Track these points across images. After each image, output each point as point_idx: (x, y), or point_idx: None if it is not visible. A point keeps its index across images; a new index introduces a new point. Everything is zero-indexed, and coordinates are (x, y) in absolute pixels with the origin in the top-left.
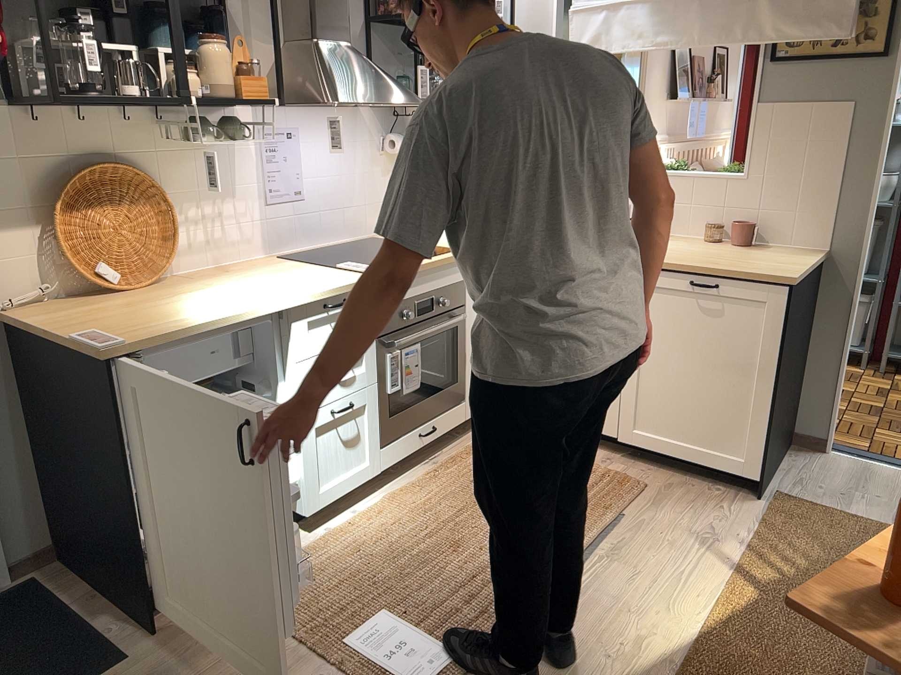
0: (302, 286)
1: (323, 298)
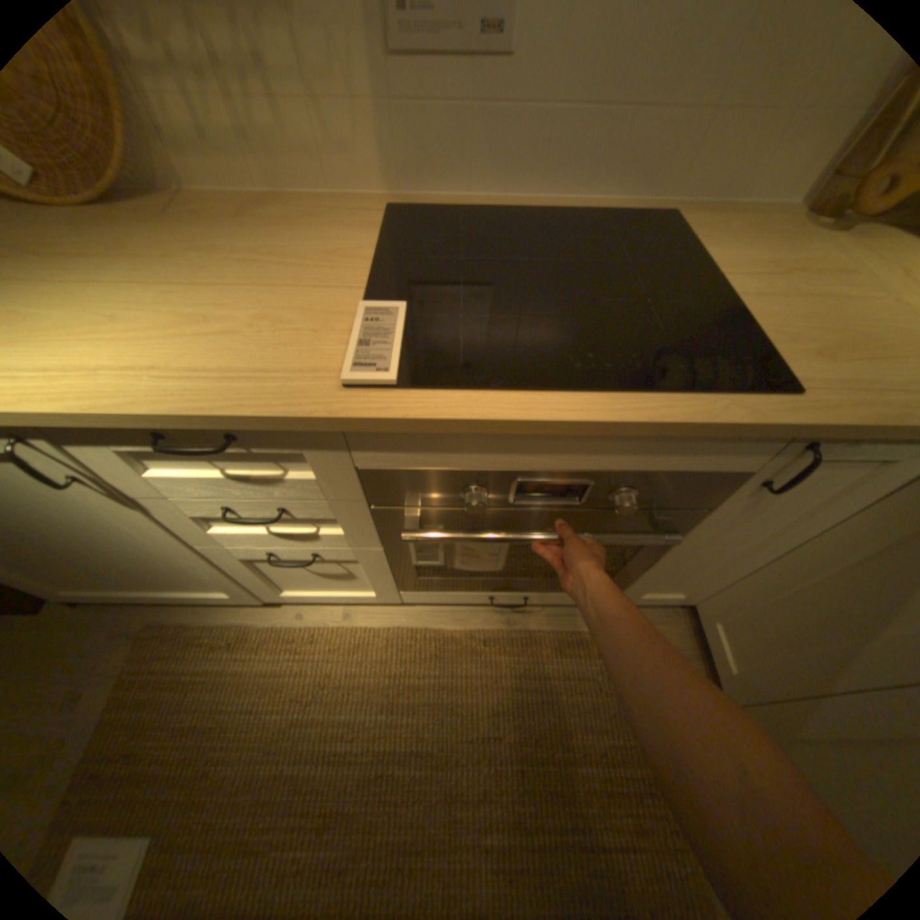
0: (145, 353)
1: (132, 423)
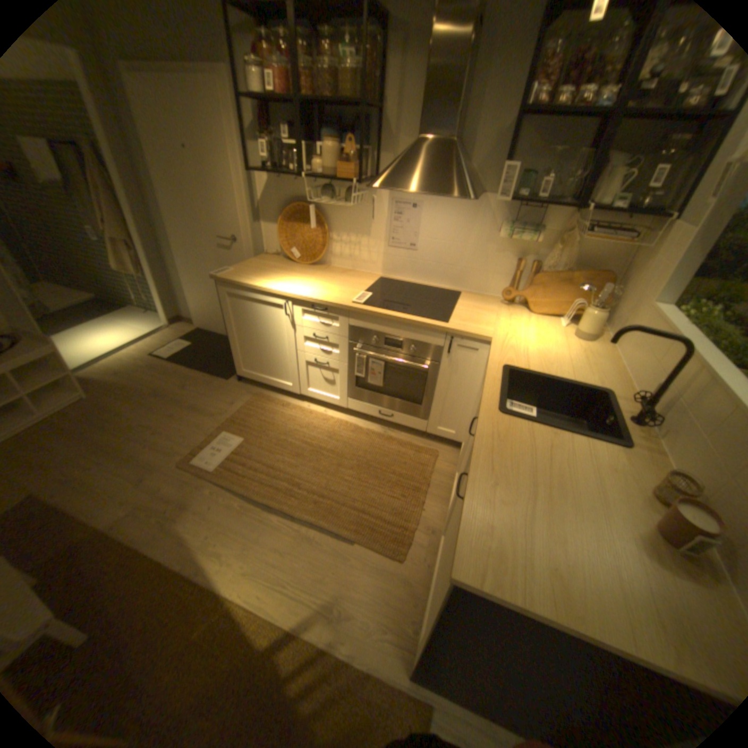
0: (317, 291)
1: (311, 301)
